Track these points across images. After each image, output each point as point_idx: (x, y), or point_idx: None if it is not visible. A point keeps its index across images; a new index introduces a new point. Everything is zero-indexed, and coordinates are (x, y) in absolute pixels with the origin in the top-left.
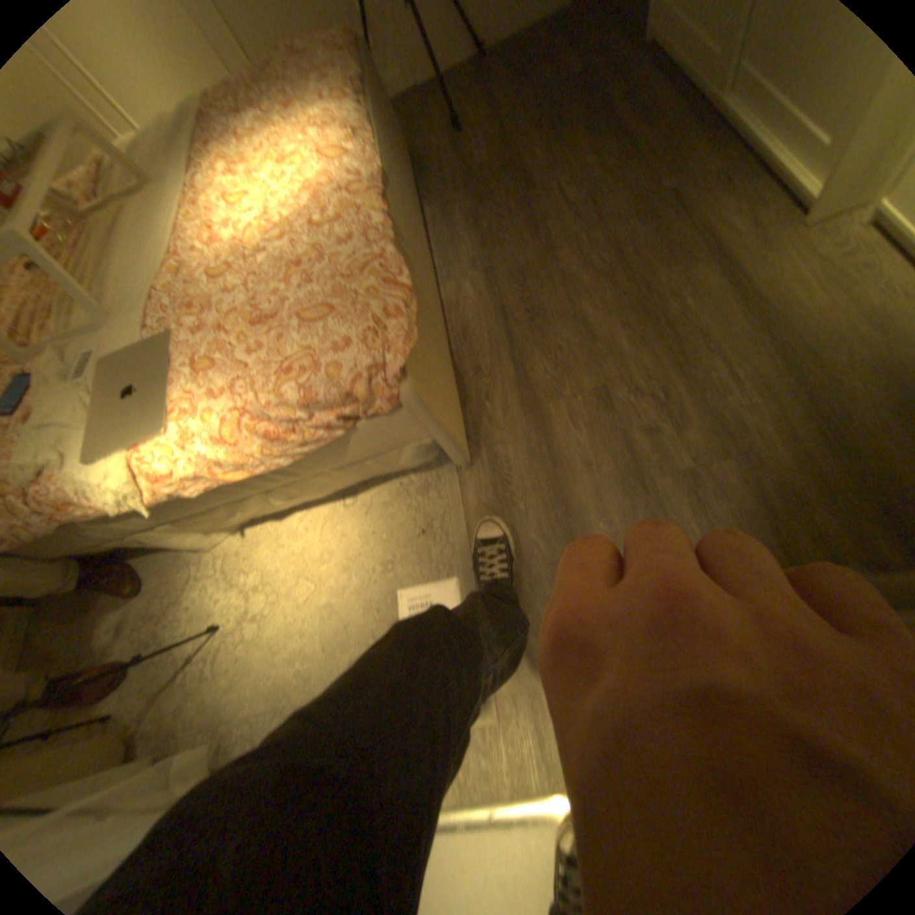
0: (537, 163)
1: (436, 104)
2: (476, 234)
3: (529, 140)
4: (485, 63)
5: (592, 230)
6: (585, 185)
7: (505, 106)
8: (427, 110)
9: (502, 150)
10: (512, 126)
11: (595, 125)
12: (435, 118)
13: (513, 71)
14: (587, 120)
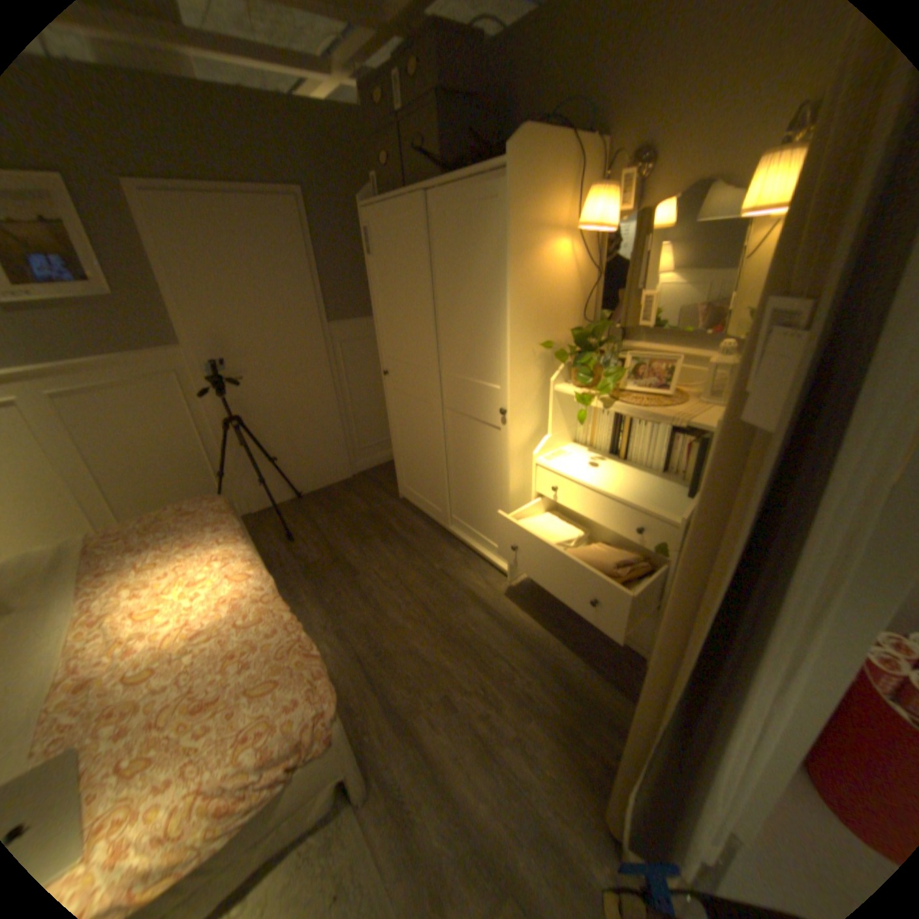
0: (357, 560)
1: (271, 526)
2: (324, 609)
3: (347, 547)
4: (304, 503)
5: (404, 597)
6: (391, 571)
7: (325, 527)
8: (265, 529)
9: (330, 553)
10: (333, 539)
11: (386, 538)
12: (272, 534)
13: (326, 508)
14: (381, 536)
